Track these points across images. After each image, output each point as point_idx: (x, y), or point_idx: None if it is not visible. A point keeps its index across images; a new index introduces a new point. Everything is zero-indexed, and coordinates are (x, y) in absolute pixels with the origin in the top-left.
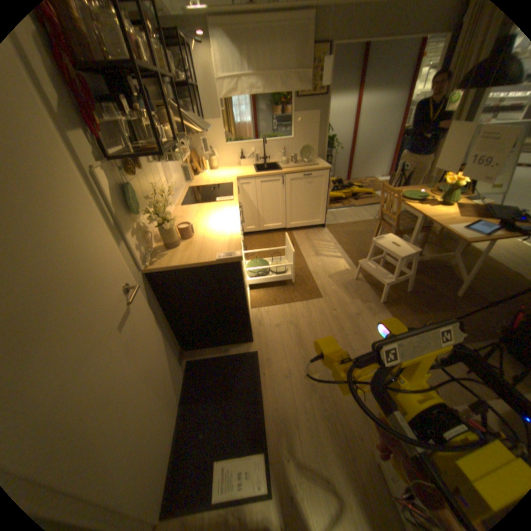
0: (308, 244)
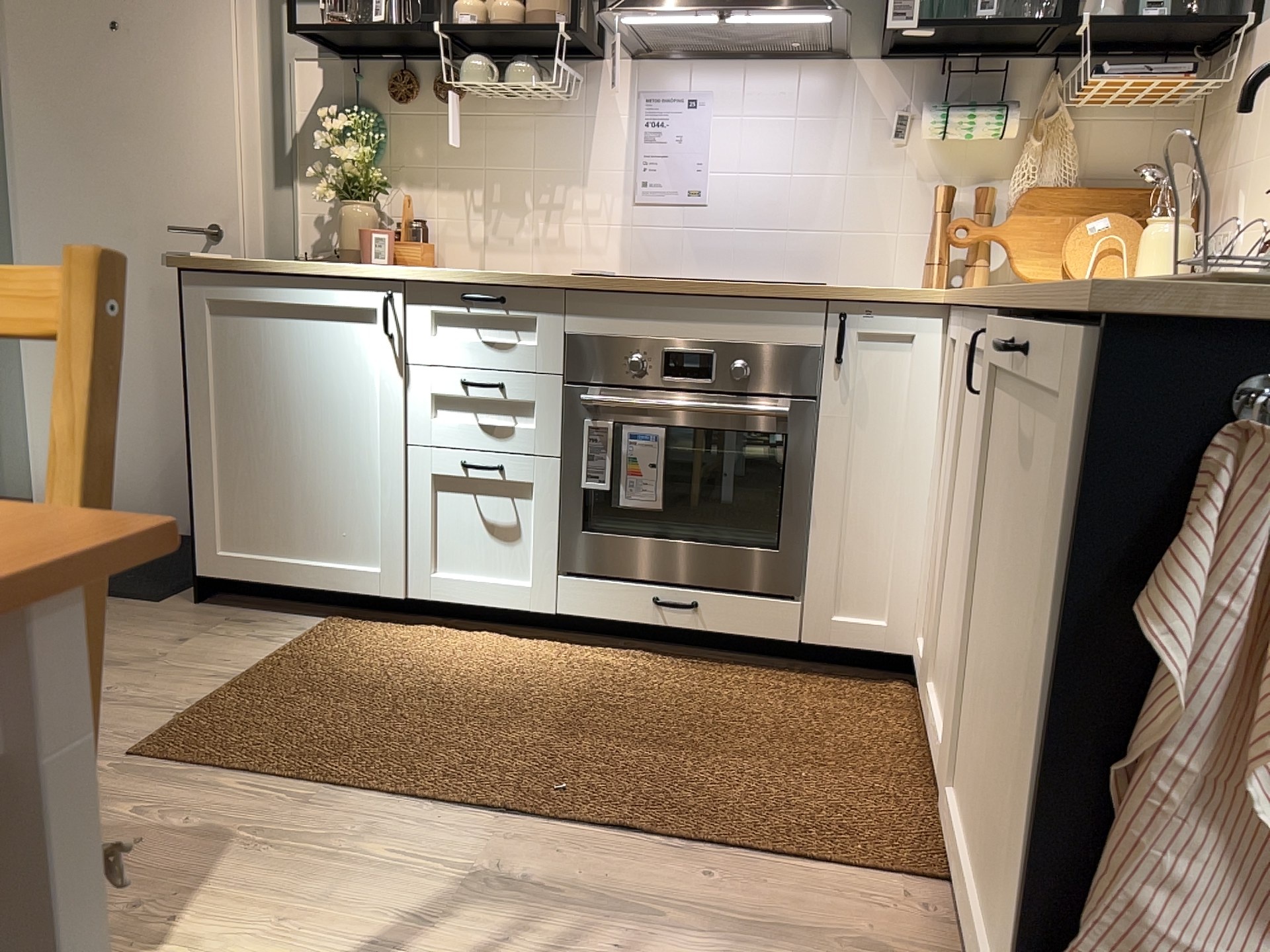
0: (685, 912)
